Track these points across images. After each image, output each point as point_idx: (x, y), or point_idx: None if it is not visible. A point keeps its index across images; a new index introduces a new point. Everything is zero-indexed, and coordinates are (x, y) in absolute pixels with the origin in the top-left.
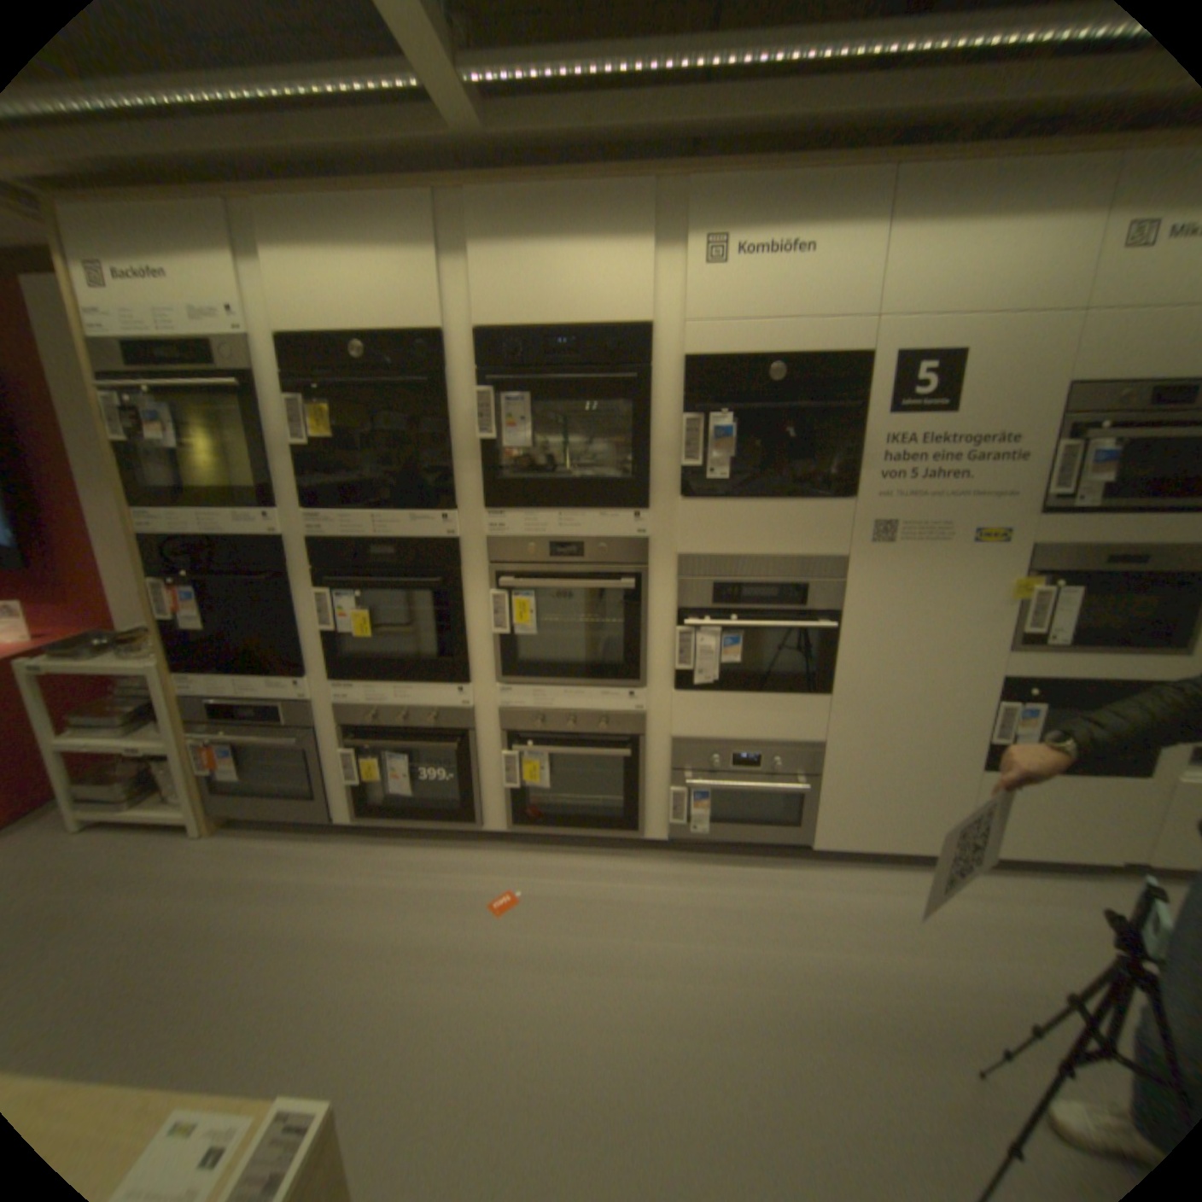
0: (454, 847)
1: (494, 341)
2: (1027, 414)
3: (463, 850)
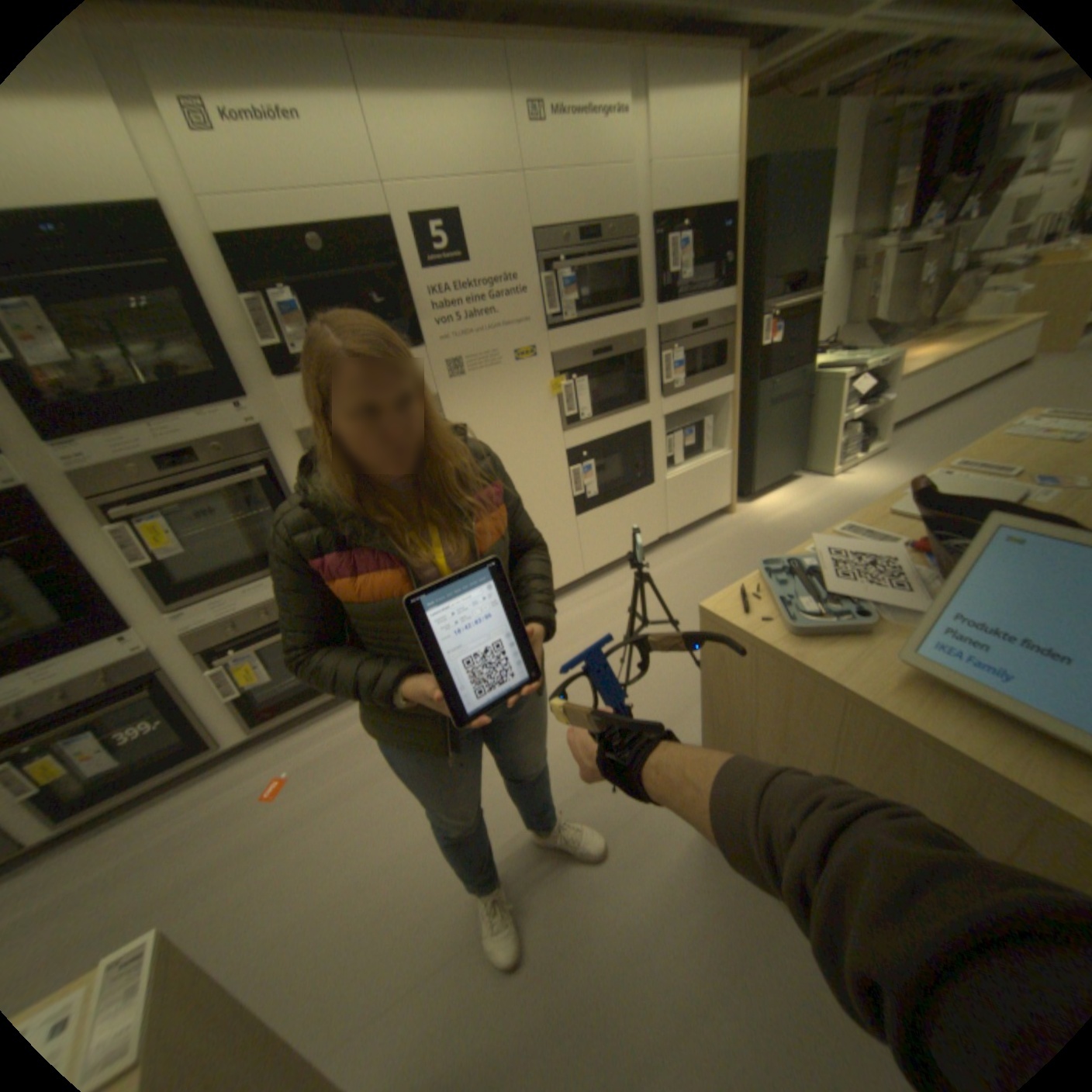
0: (196, 783)
1: None
2: (515, 260)
3: (207, 780)
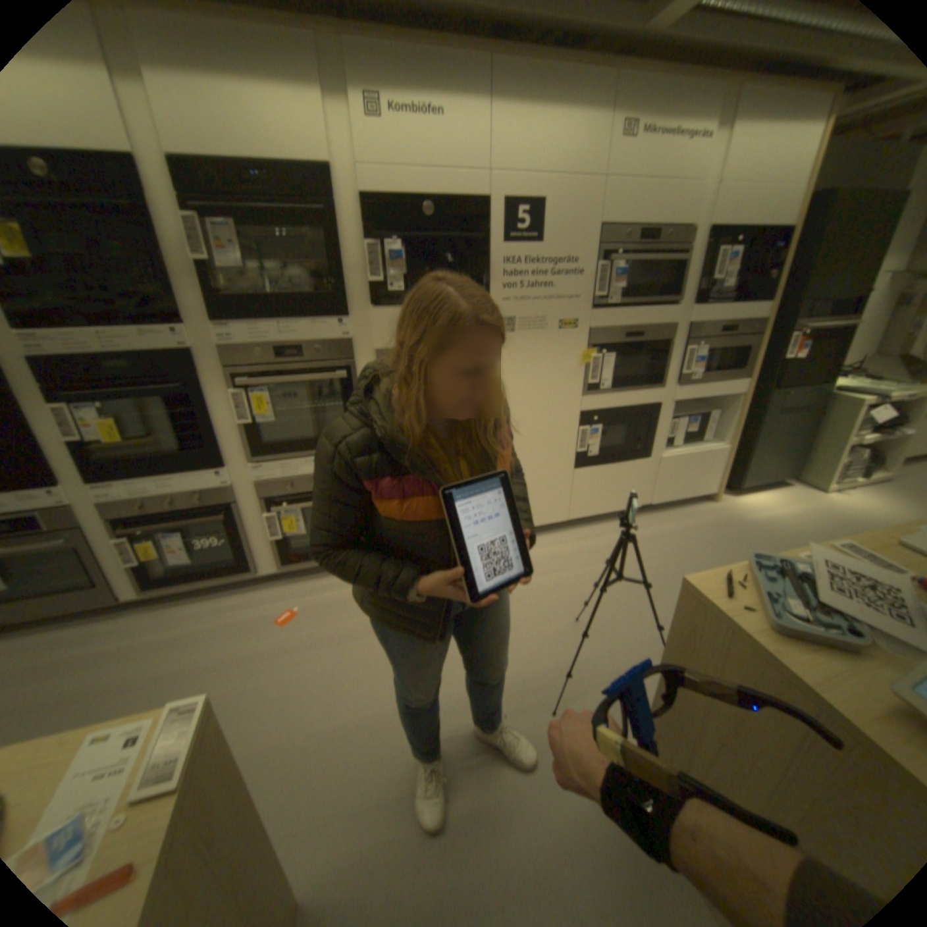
0: (234, 595)
1: (189, 170)
2: (580, 246)
3: (243, 595)
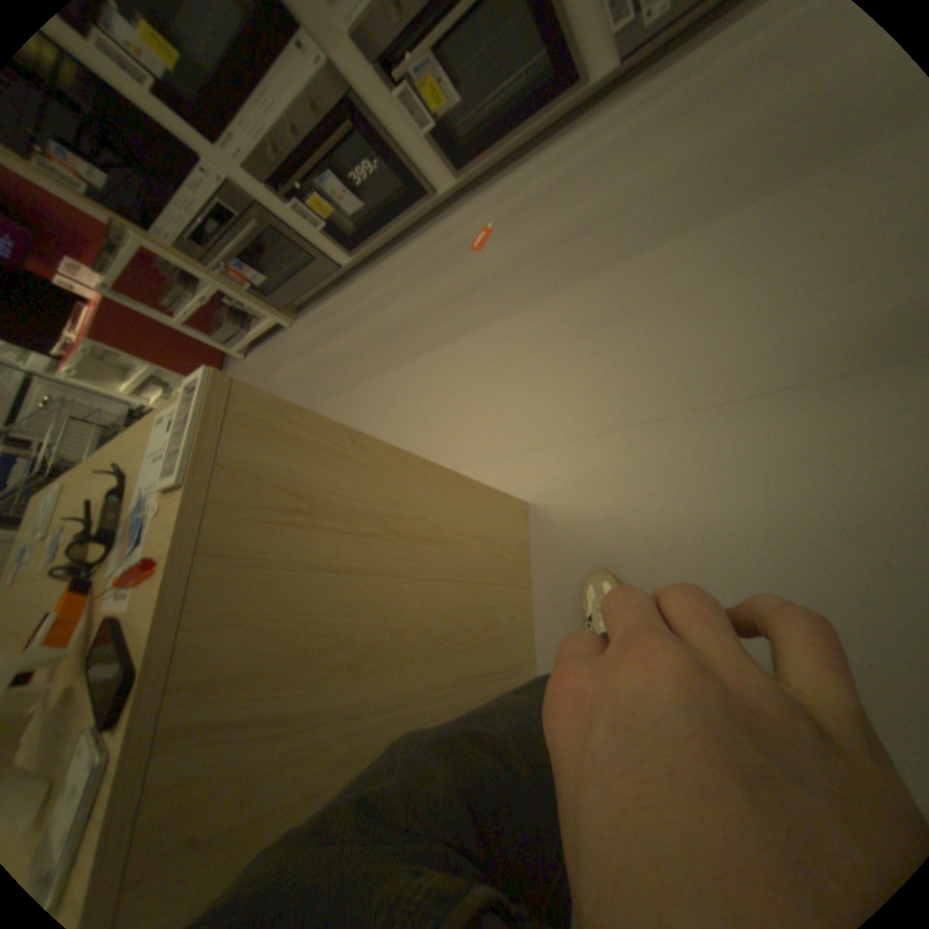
0: (430, 225)
1: None
2: None
3: (437, 222)
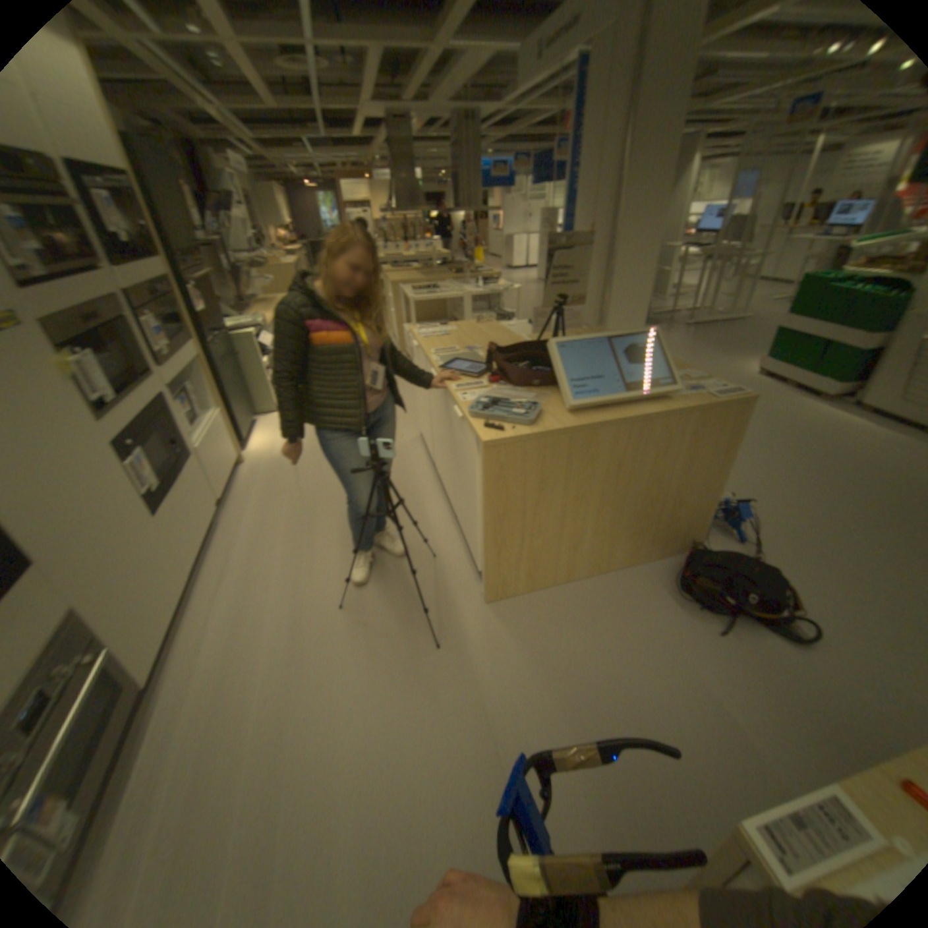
0: None
1: None
2: None
3: None
